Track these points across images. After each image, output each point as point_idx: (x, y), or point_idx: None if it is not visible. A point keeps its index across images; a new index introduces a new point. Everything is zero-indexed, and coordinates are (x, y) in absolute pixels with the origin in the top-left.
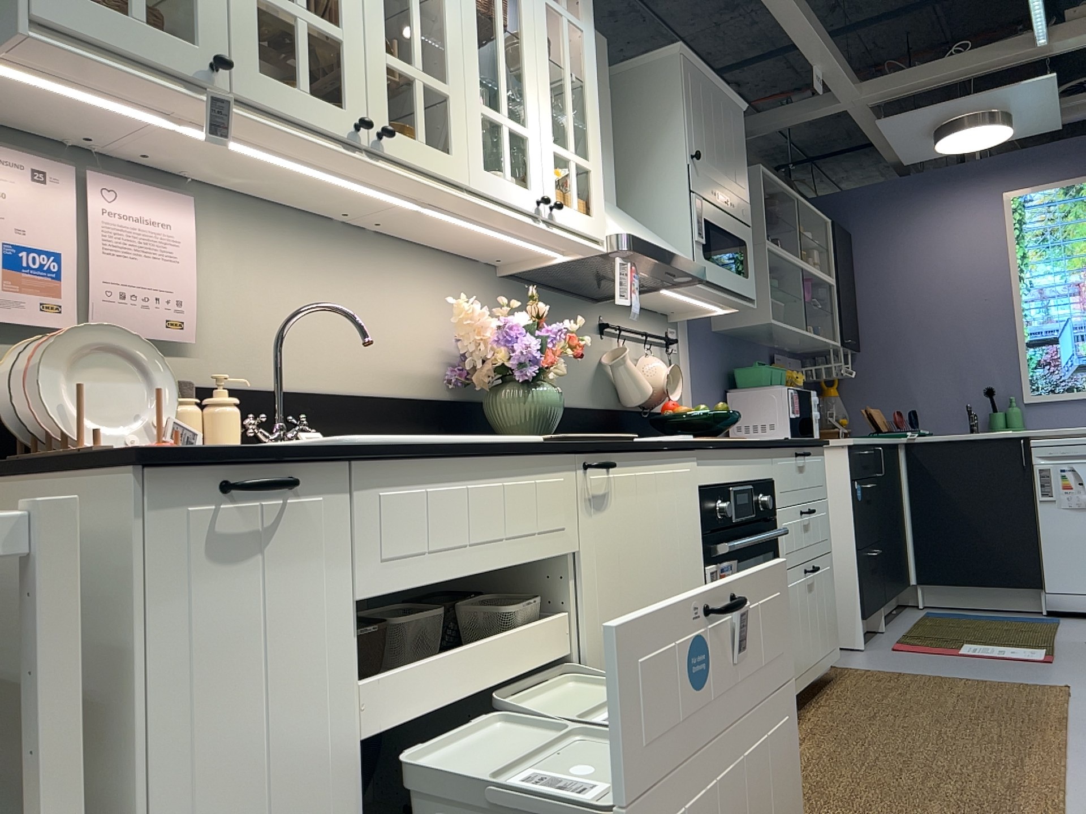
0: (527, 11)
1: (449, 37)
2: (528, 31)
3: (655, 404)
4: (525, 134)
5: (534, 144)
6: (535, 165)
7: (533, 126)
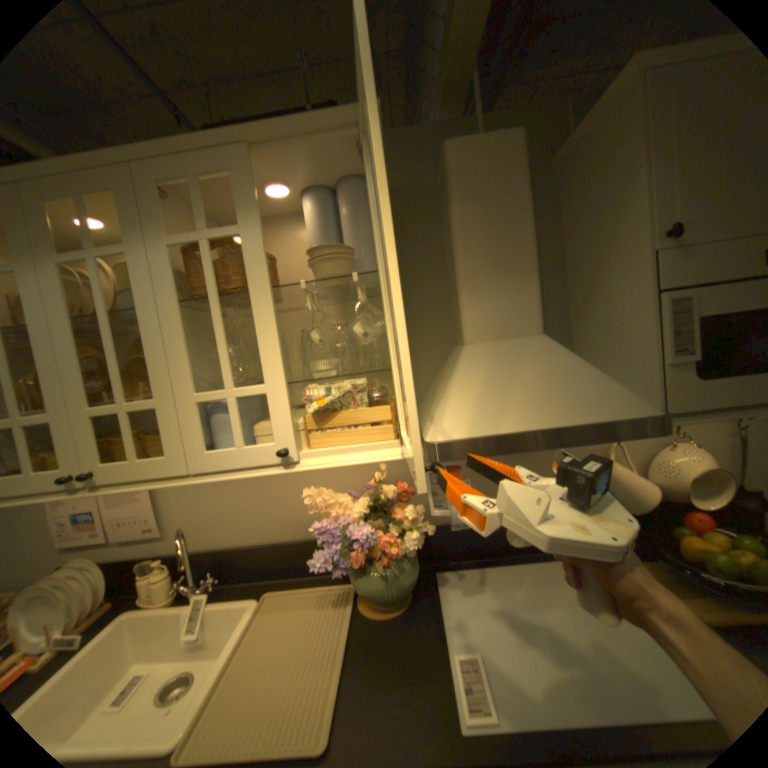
0: (251, 258)
1: (147, 354)
2: (254, 278)
3: (681, 502)
4: (258, 391)
5: (273, 396)
6: (277, 415)
7: (270, 377)
